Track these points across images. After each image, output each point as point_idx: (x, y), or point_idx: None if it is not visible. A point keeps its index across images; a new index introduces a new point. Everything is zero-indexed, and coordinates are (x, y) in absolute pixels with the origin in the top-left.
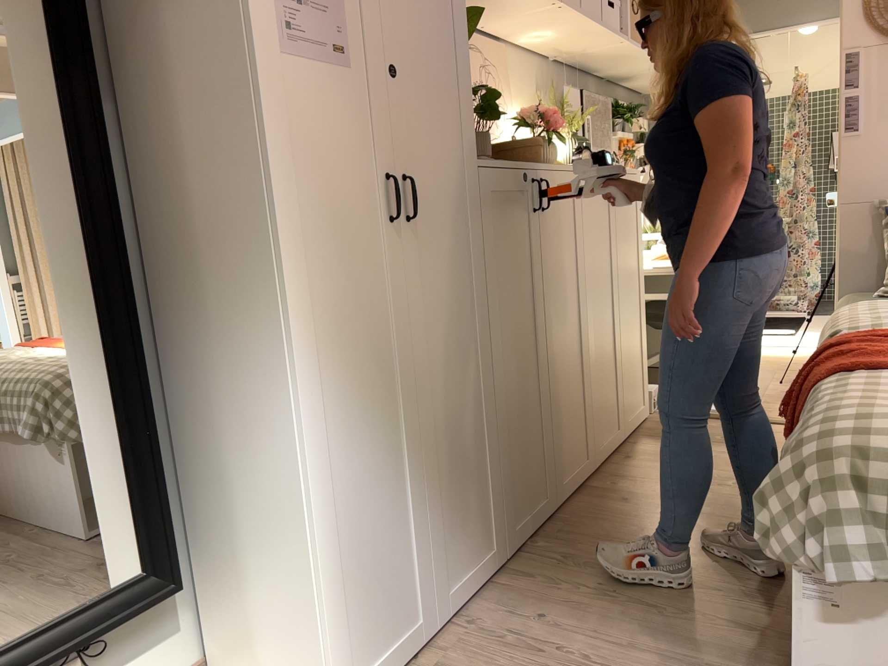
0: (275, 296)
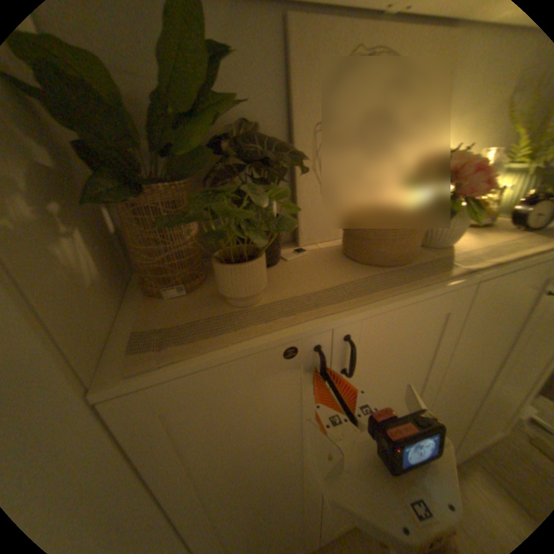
0: None
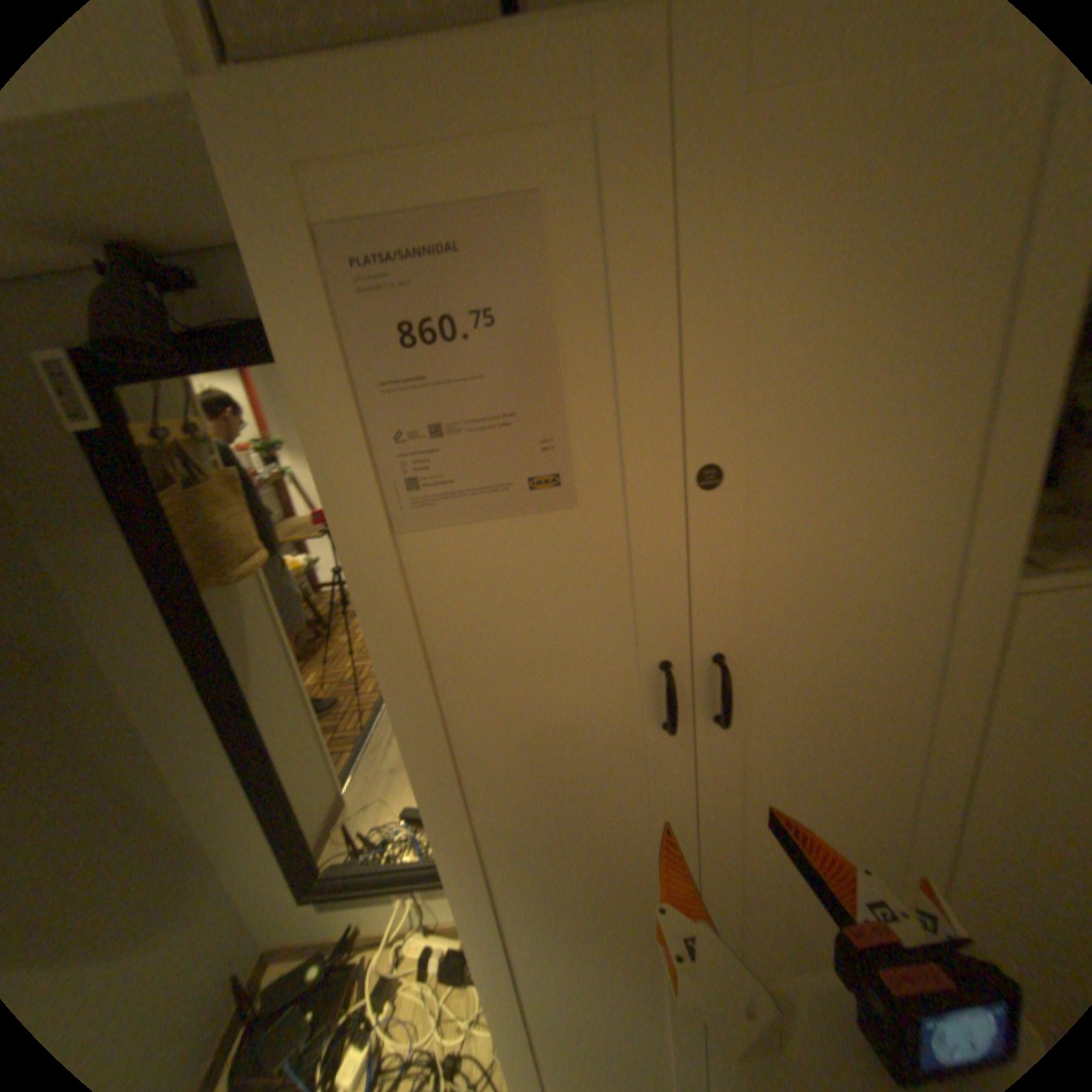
0: (429, 831)
